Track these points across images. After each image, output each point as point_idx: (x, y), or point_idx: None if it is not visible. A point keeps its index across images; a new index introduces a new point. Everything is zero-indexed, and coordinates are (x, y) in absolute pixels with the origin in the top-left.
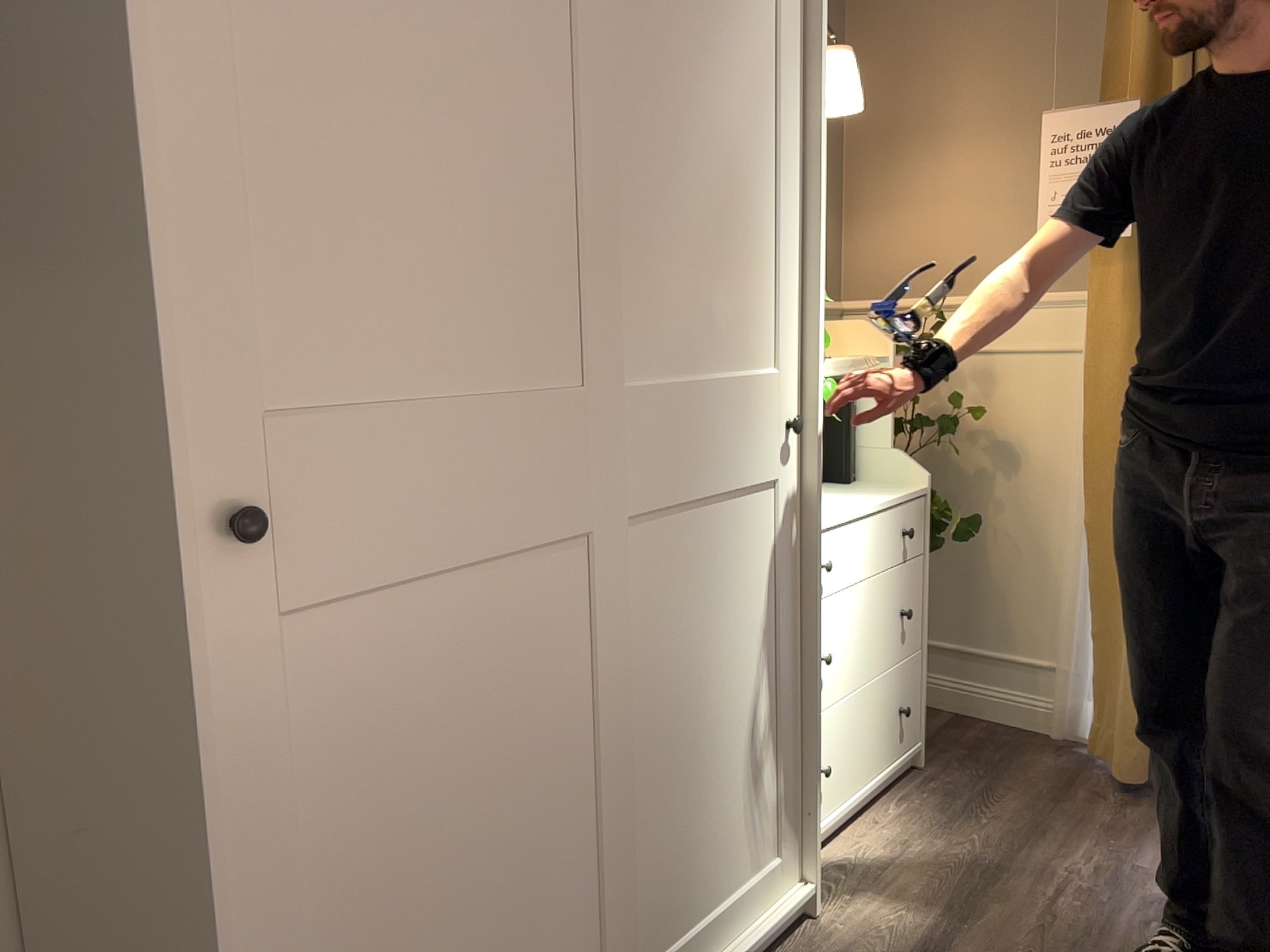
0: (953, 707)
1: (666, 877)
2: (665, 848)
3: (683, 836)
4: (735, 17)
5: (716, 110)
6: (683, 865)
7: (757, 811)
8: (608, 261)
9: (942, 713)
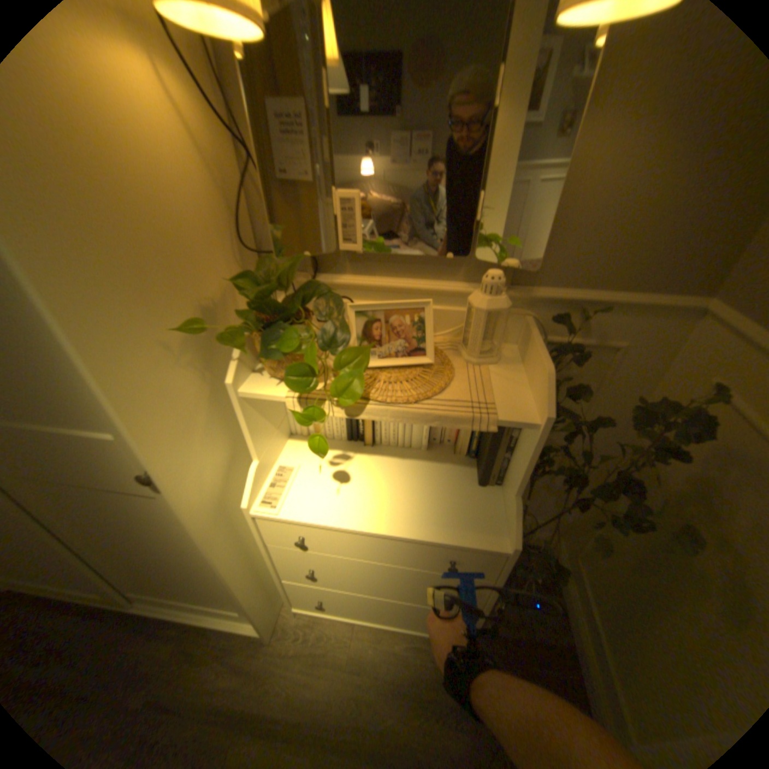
0: (576, 645)
1: (133, 584)
2: (126, 578)
3: (138, 580)
4: None
5: None
6: (144, 586)
7: (205, 597)
8: None
9: (569, 637)
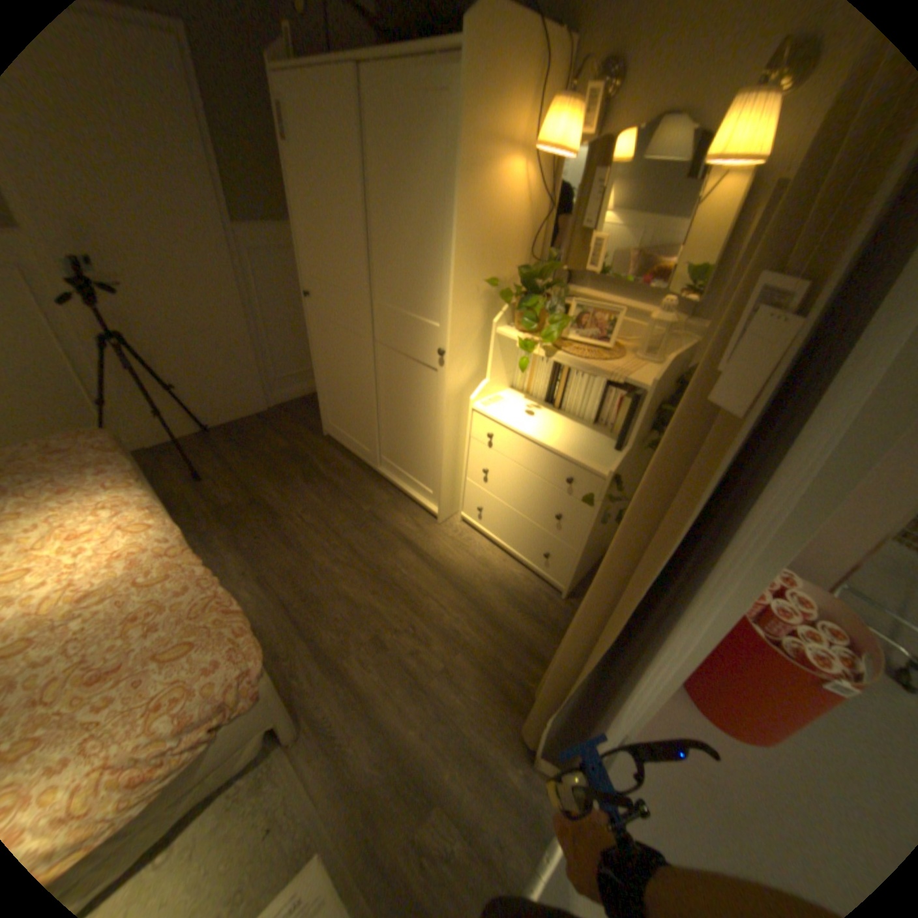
0: None
1: (392, 447)
2: (392, 440)
3: (397, 443)
4: (420, 158)
5: (411, 206)
6: (397, 450)
7: (424, 469)
8: (361, 263)
9: None
